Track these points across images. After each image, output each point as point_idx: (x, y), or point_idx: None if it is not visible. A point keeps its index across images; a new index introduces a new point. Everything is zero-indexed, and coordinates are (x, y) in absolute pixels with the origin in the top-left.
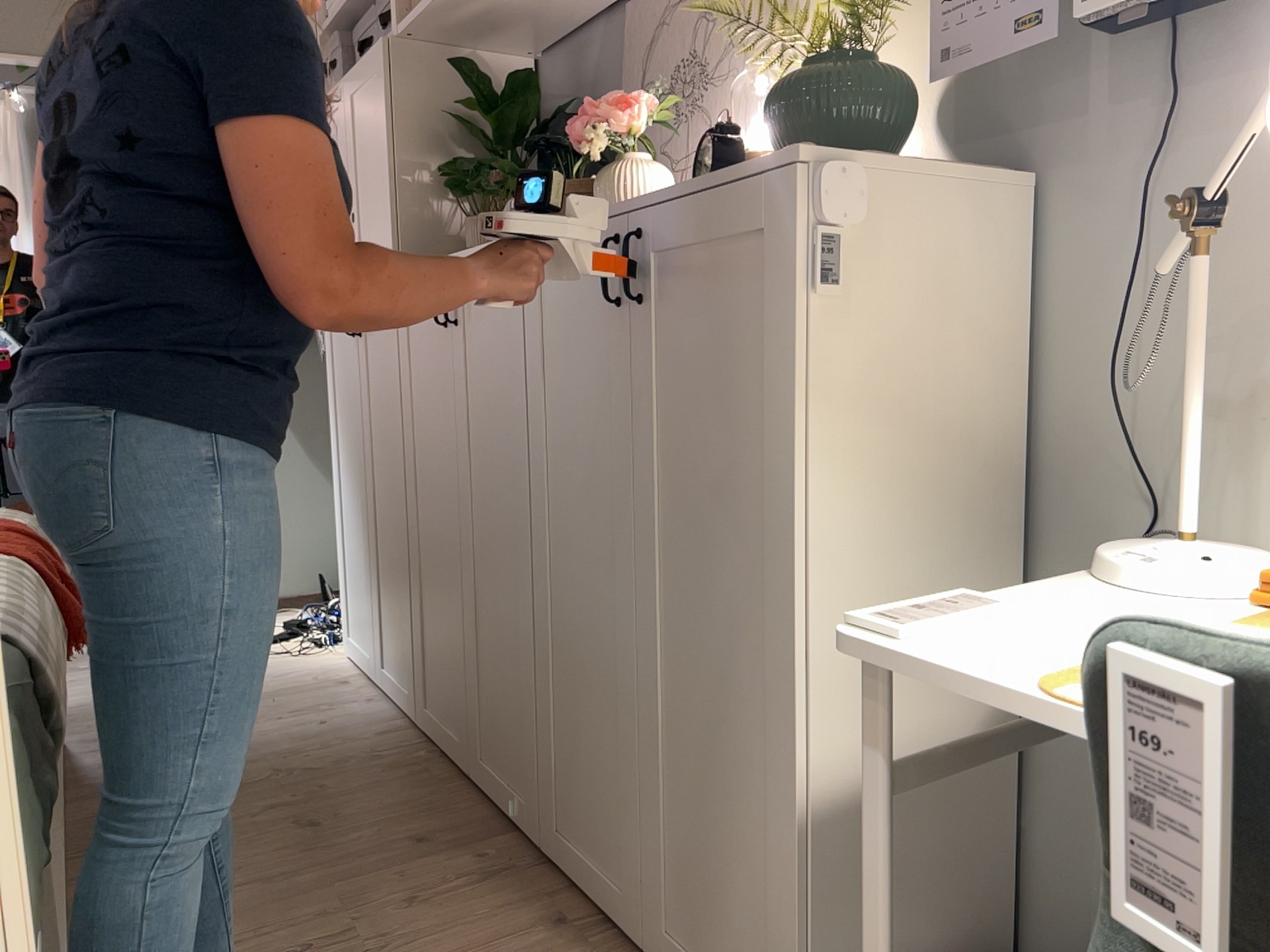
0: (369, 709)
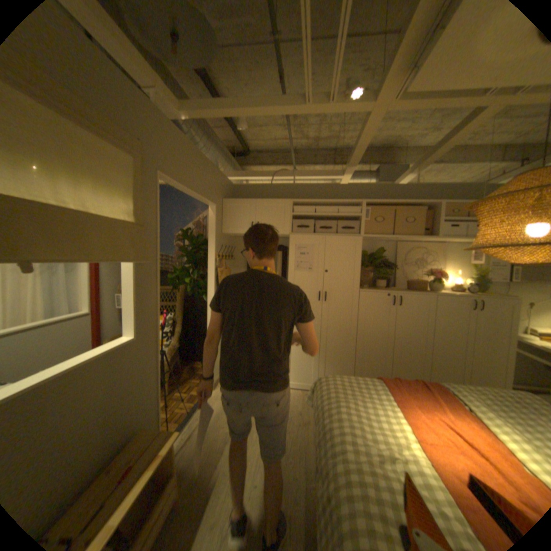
0: None
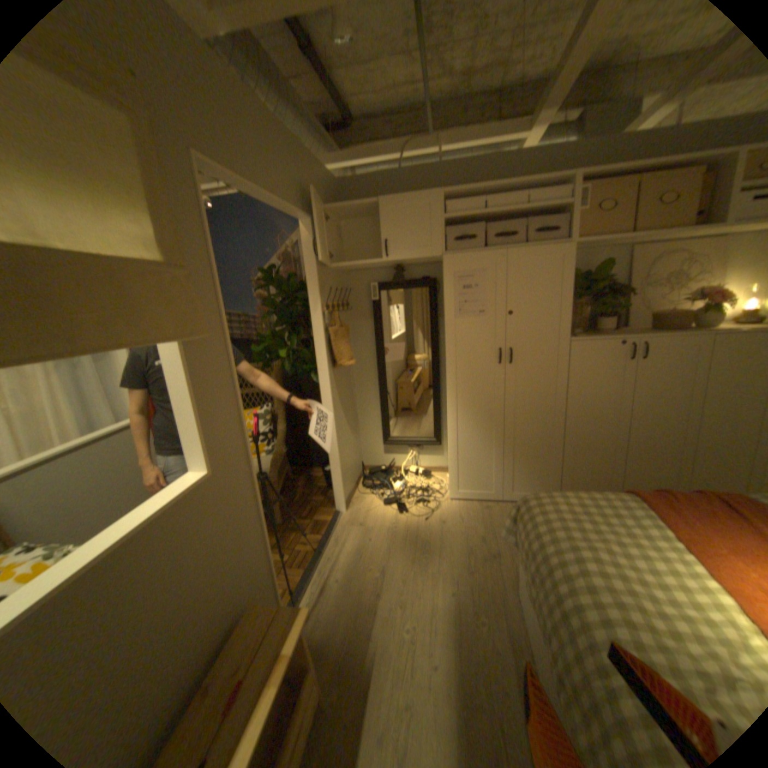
0: None
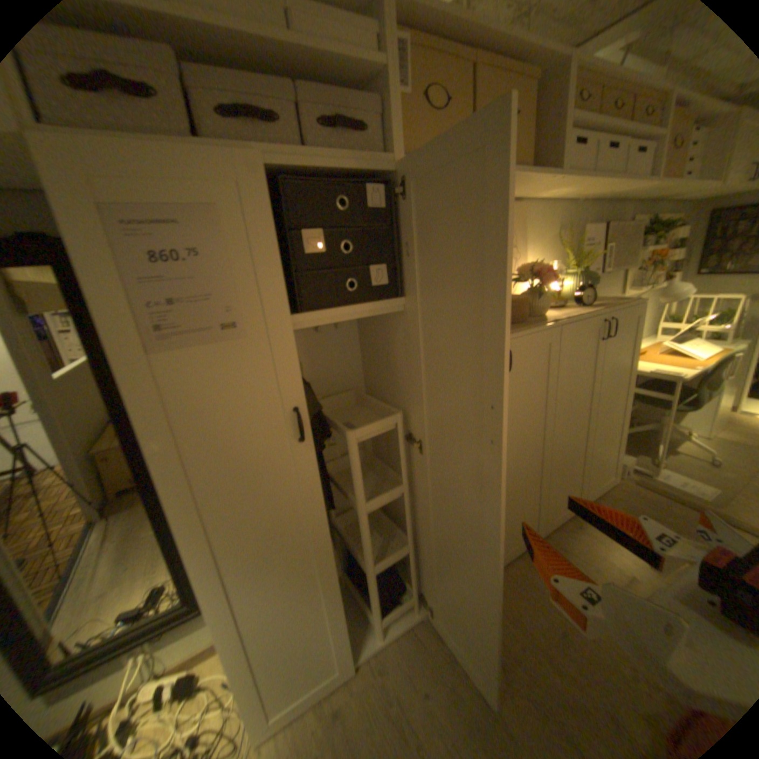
0: (396, 665)
